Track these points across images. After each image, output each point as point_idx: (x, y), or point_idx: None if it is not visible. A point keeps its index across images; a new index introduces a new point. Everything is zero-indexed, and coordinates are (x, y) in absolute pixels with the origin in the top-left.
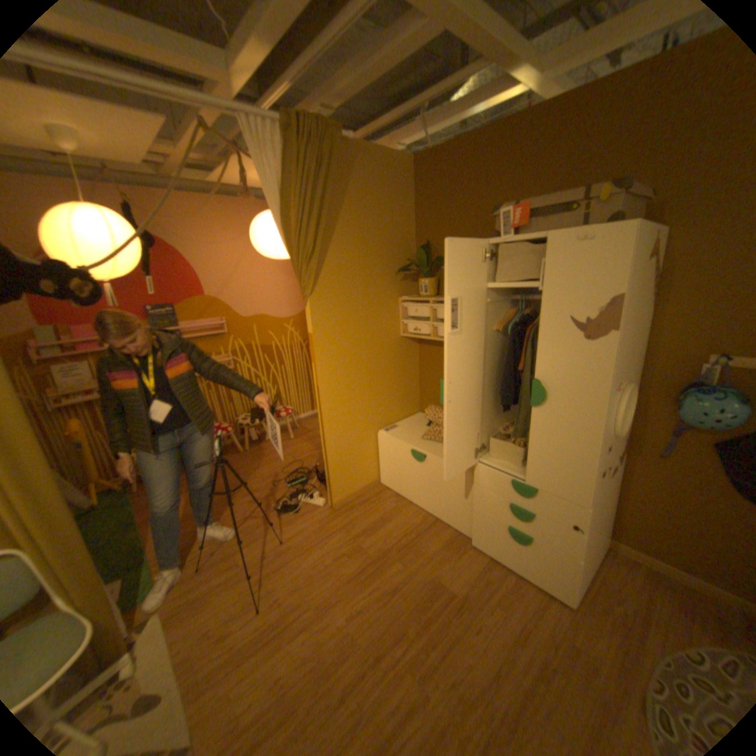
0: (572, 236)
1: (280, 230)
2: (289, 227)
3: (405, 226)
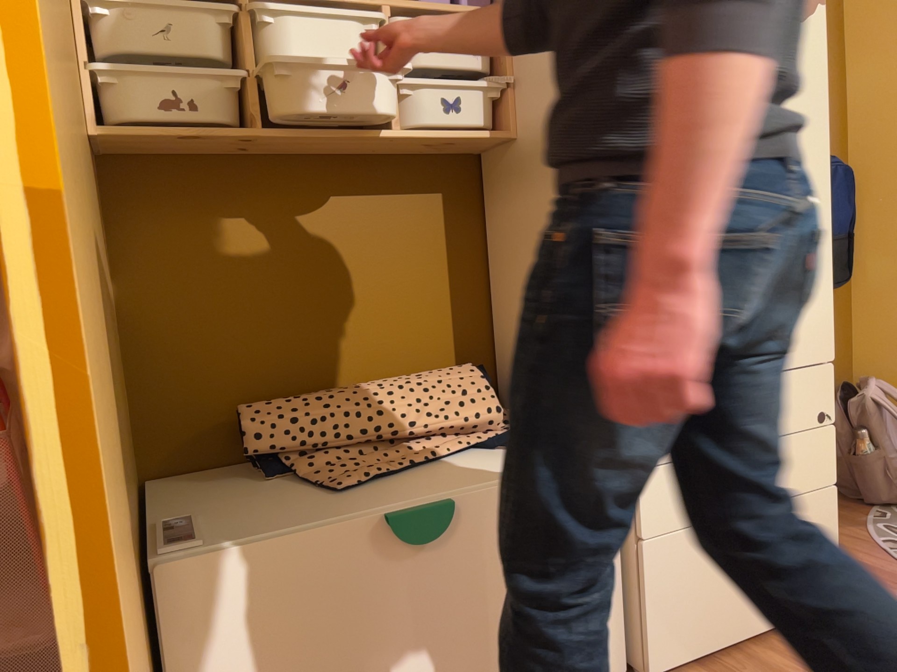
0: None
1: None
2: None
3: None
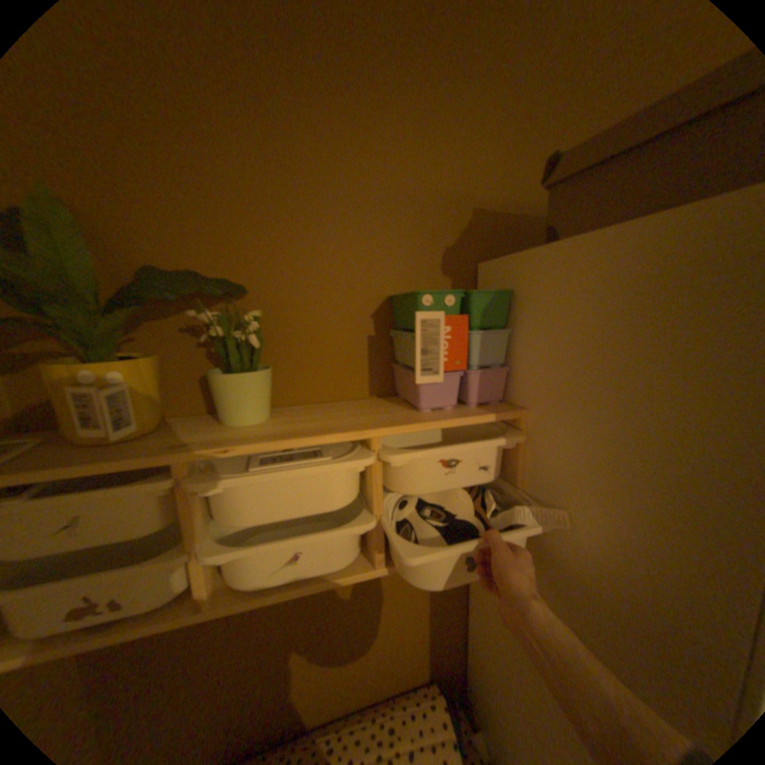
0: None
1: None
2: None
3: None
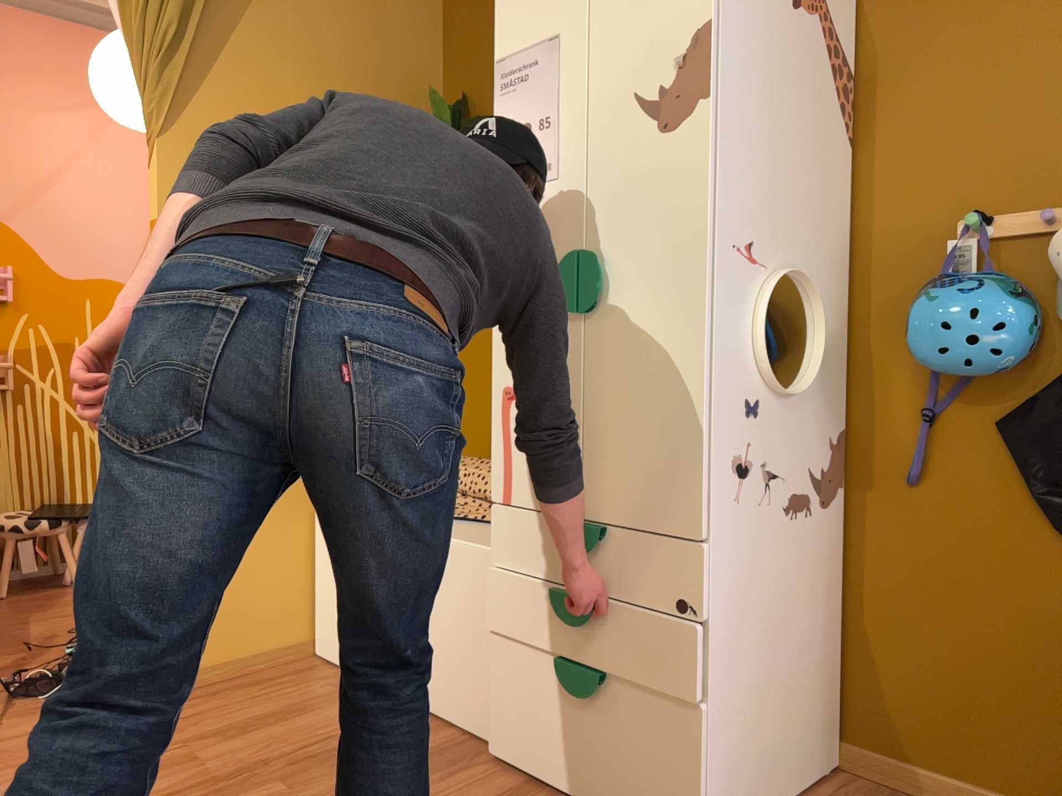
0: None
1: None
2: None
3: (420, 64)
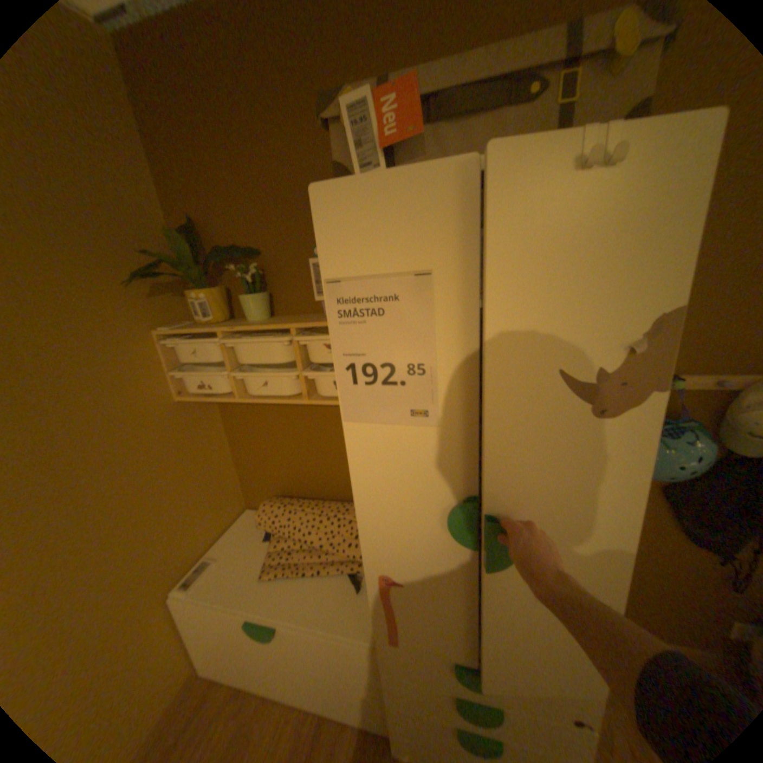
0: (551, 162)
1: None
2: None
3: (131, 185)
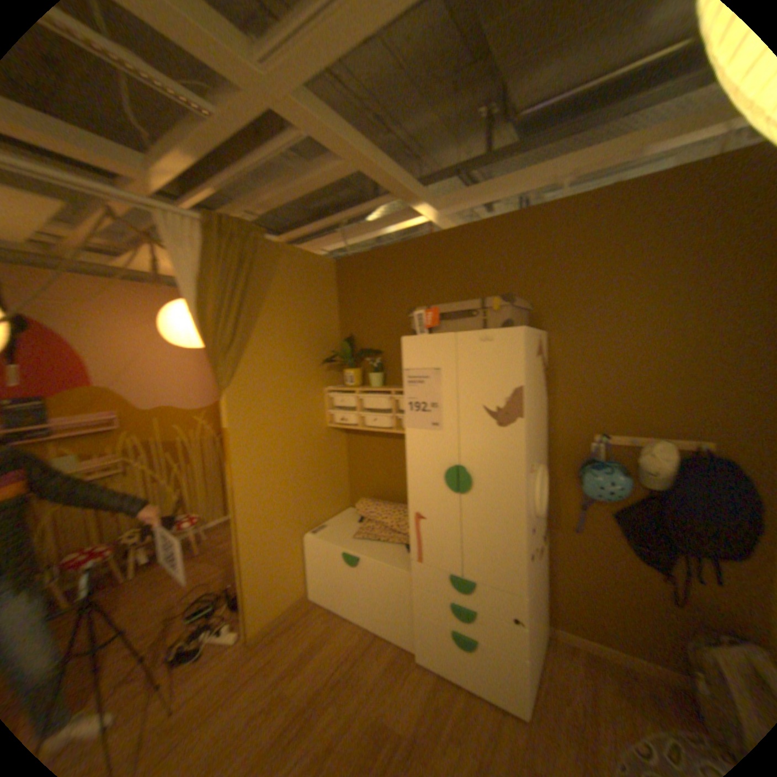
0: (475, 337)
1: (194, 320)
2: (205, 318)
3: (328, 320)
